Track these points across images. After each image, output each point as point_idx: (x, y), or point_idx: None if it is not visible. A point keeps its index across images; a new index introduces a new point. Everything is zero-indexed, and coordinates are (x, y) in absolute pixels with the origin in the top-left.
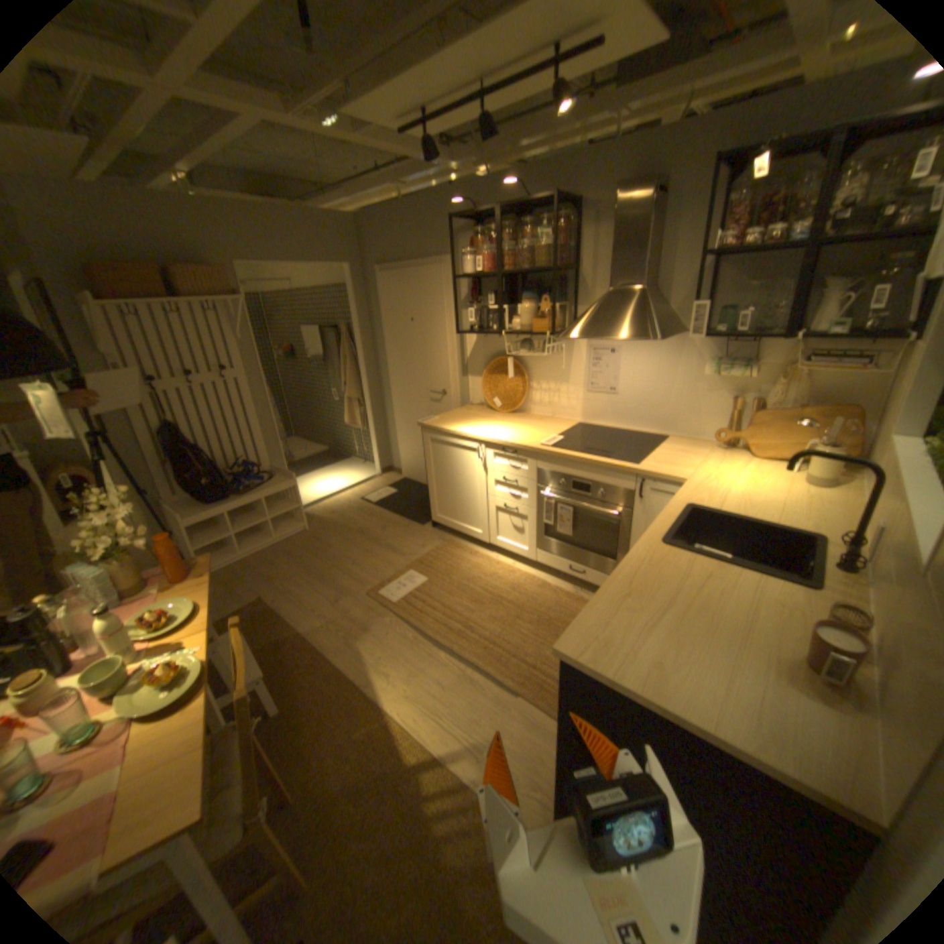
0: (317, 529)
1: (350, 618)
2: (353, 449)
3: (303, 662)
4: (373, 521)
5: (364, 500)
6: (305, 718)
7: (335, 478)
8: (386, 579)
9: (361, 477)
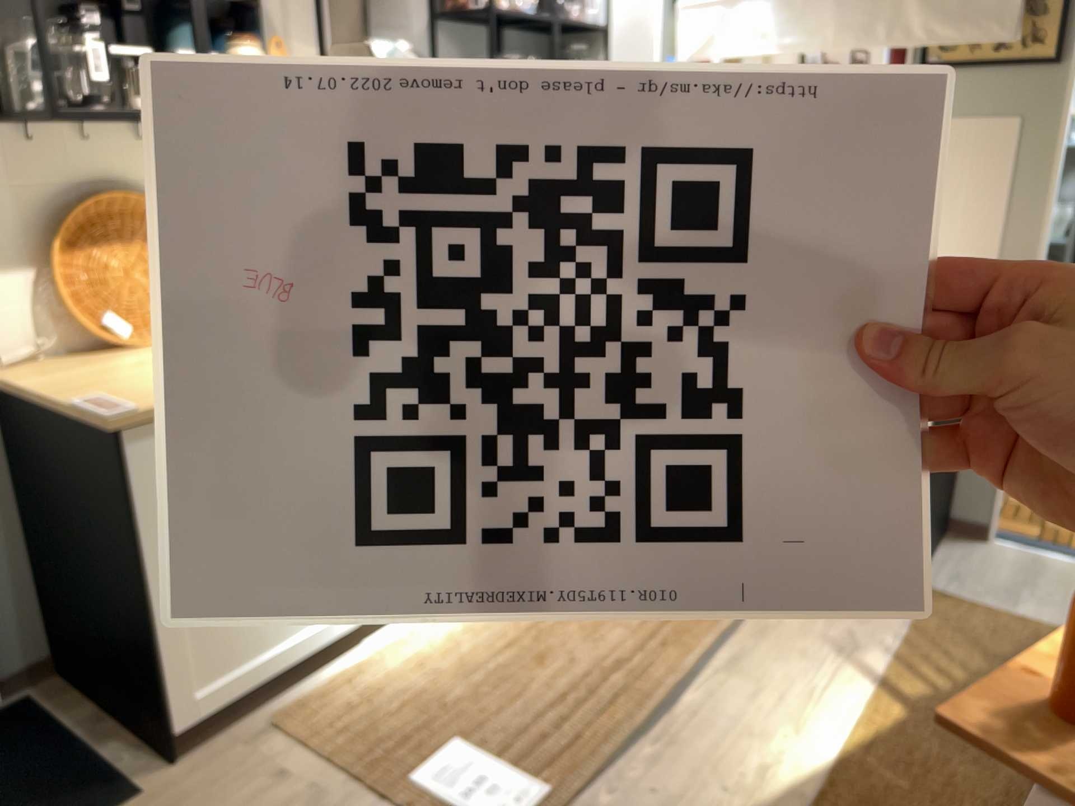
0: None
1: None
2: None
3: None
4: None
5: None
6: None
7: None
8: None
9: None
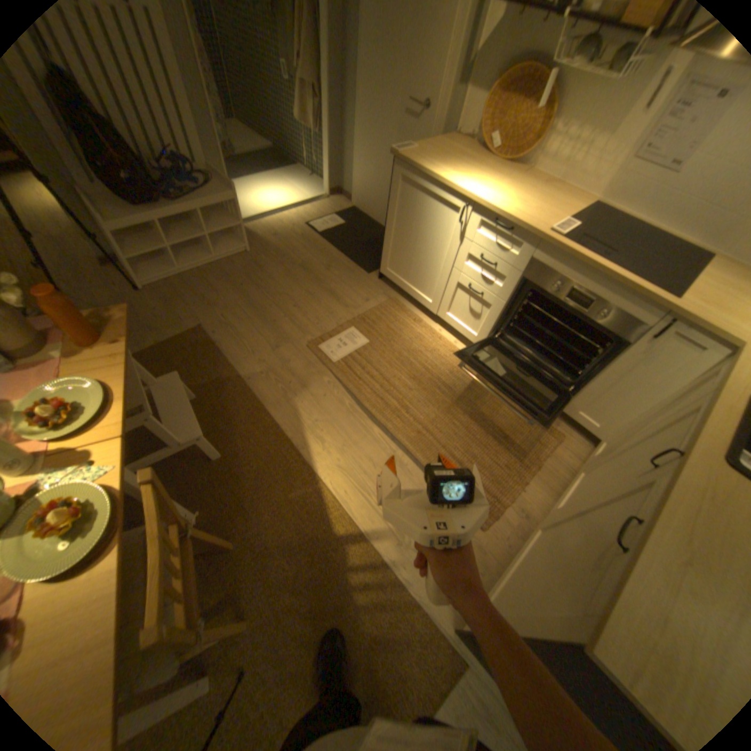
0: (259, 253)
1: (290, 370)
2: (300, 155)
3: (243, 409)
4: (317, 257)
5: (309, 227)
6: (245, 469)
7: (279, 190)
8: (327, 332)
9: (307, 195)
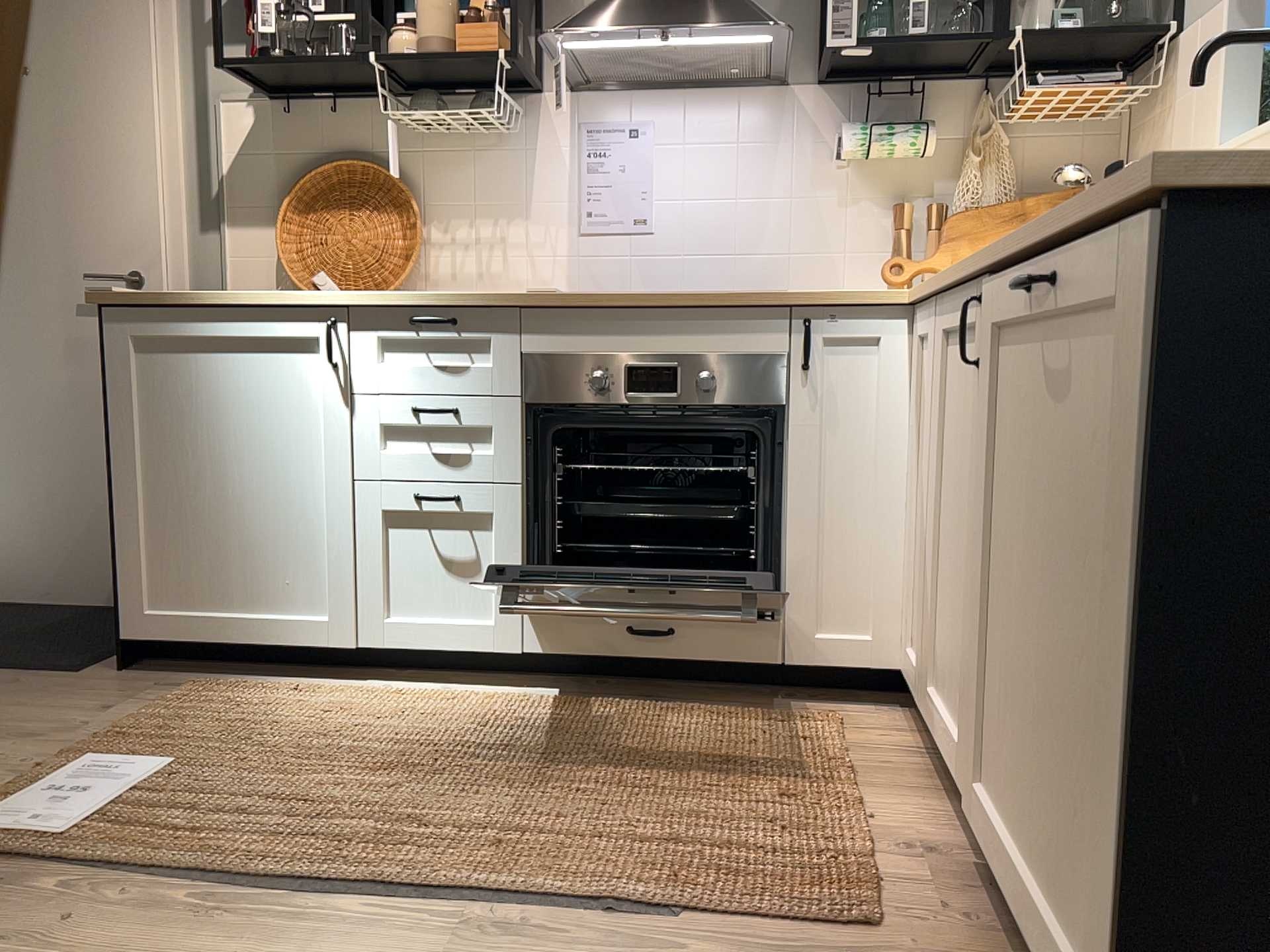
0: None
1: None
2: None
3: None
4: None
5: None
6: None
7: None
8: None
9: None
